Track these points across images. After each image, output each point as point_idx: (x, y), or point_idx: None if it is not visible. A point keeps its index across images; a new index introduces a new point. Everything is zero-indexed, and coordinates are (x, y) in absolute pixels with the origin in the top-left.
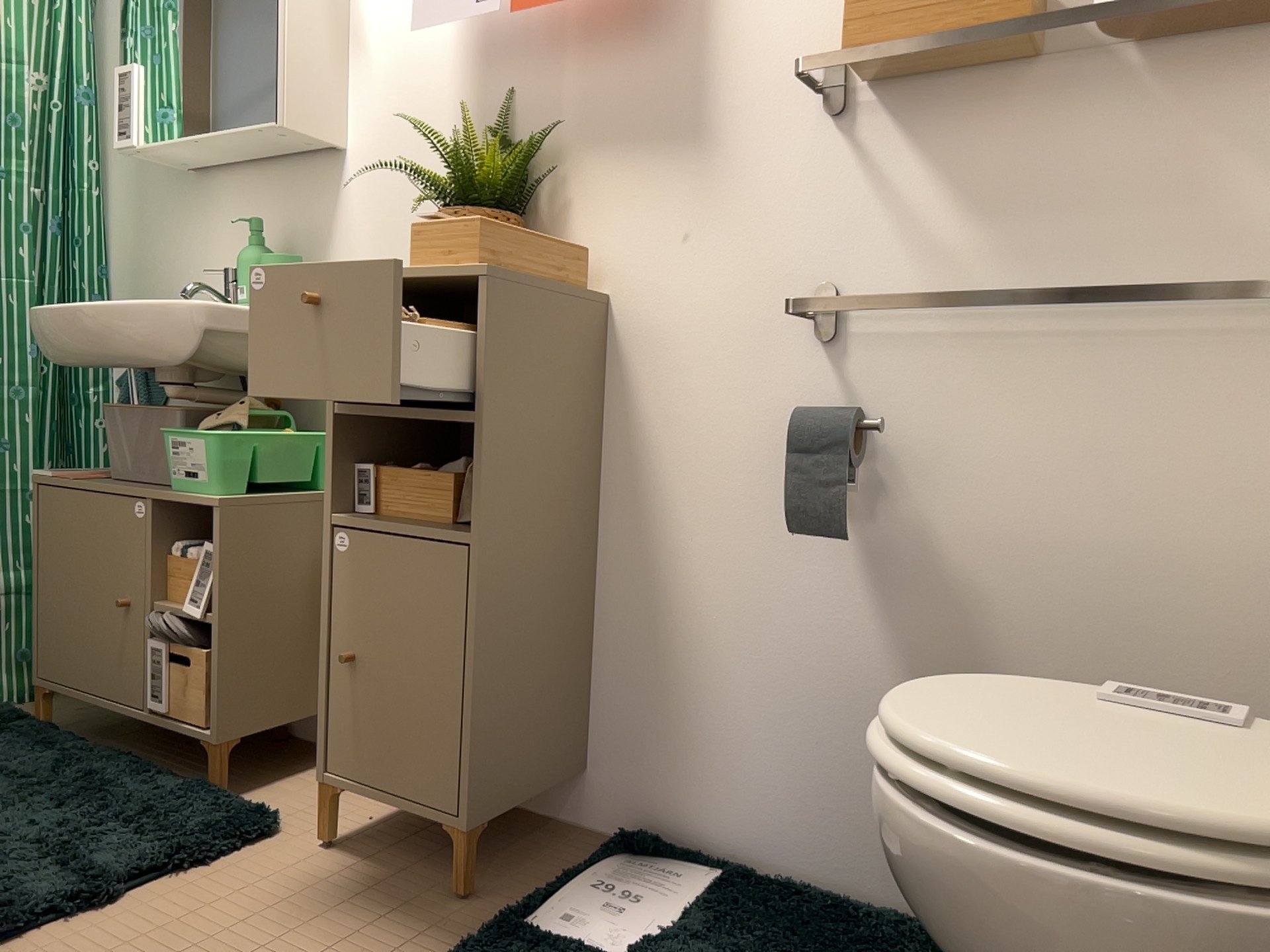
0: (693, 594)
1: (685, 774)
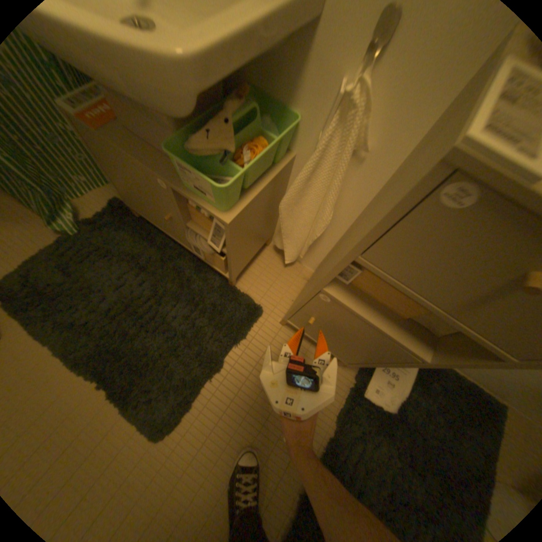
0: None
1: None
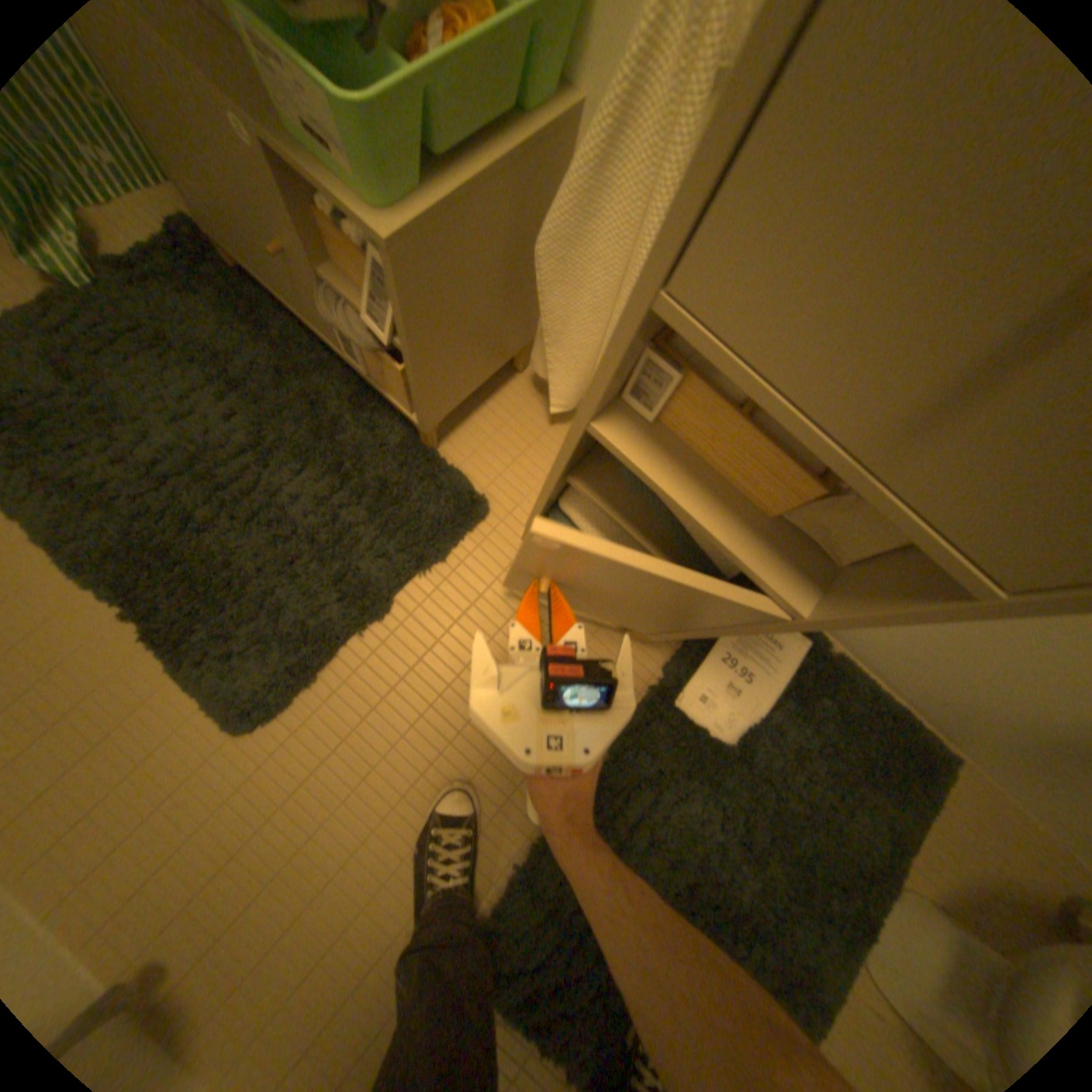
0: None
1: None
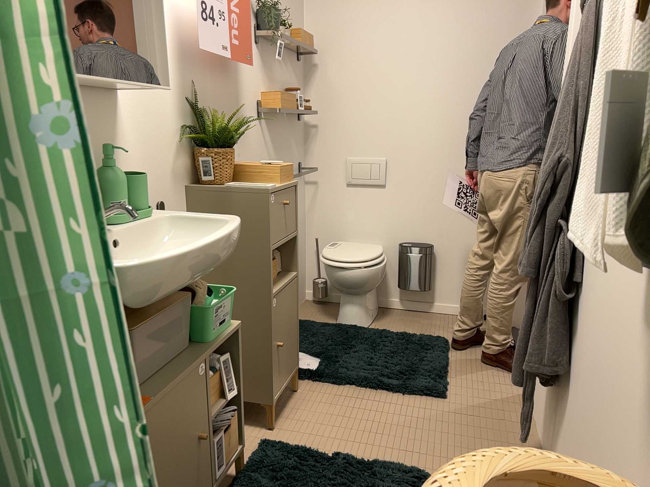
0: None
1: None
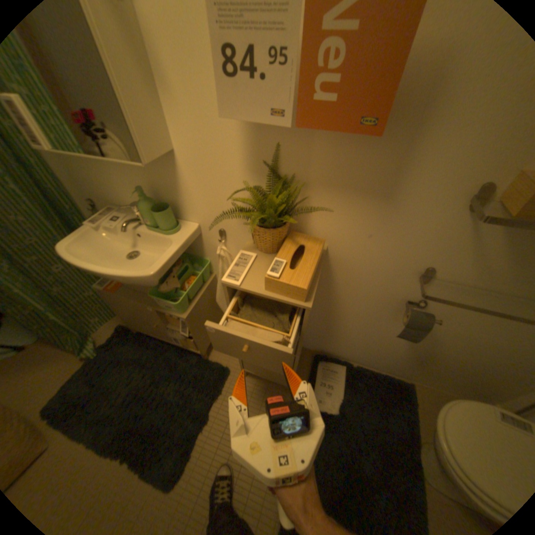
0: (346, 321)
1: (335, 346)
